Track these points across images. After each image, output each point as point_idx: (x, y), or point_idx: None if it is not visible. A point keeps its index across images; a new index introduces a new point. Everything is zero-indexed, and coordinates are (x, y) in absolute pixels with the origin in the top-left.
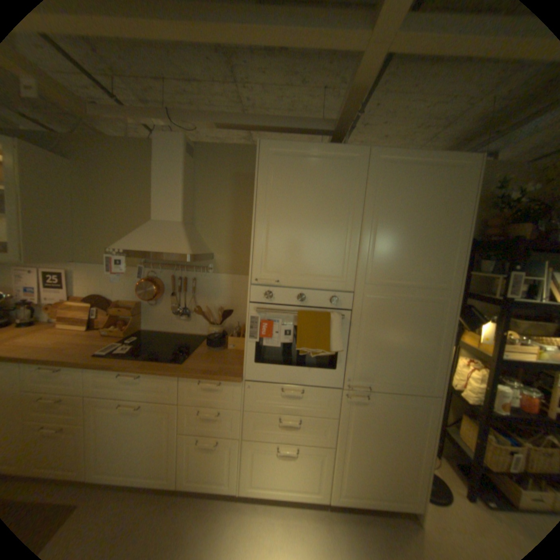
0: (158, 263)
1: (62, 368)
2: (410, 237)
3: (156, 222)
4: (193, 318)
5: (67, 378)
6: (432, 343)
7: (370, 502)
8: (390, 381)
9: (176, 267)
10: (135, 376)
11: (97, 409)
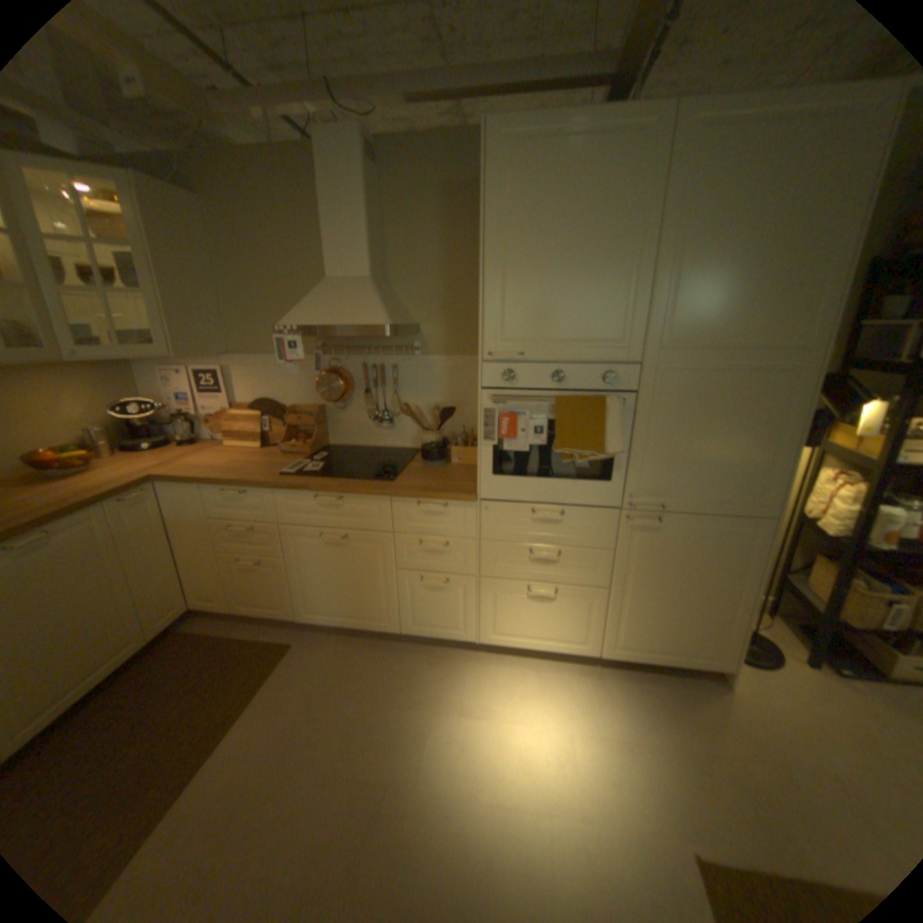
0: (342, 347)
1: (247, 489)
2: (742, 262)
3: (334, 280)
4: (398, 425)
5: (256, 502)
6: (767, 438)
7: (658, 657)
8: (695, 496)
9: (367, 350)
10: (336, 497)
11: (295, 539)
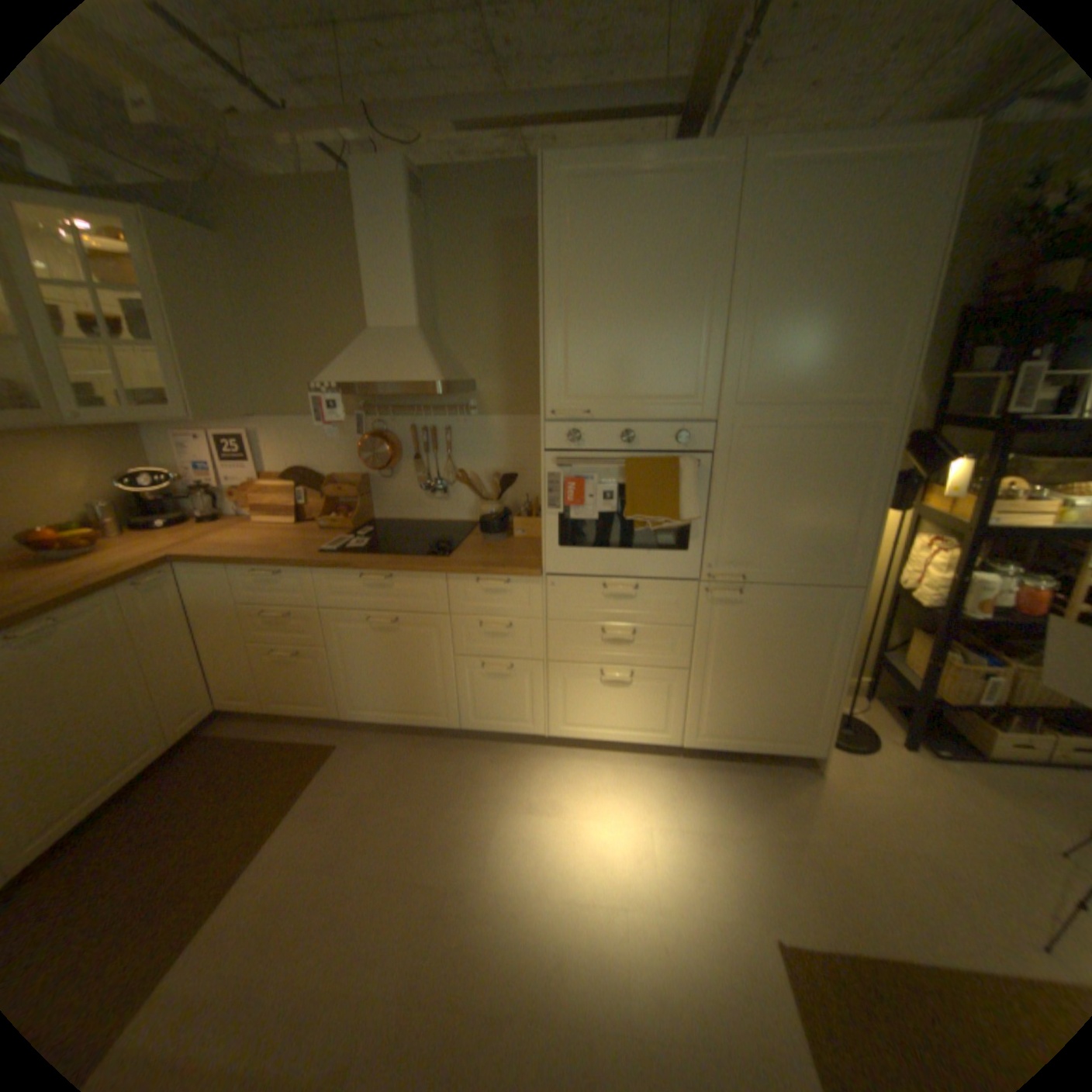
0: (387, 407)
1: (282, 569)
2: (818, 312)
3: (377, 331)
4: (453, 495)
5: (292, 583)
6: (850, 500)
7: (743, 743)
8: (777, 565)
9: (416, 410)
10: (384, 575)
11: (339, 625)
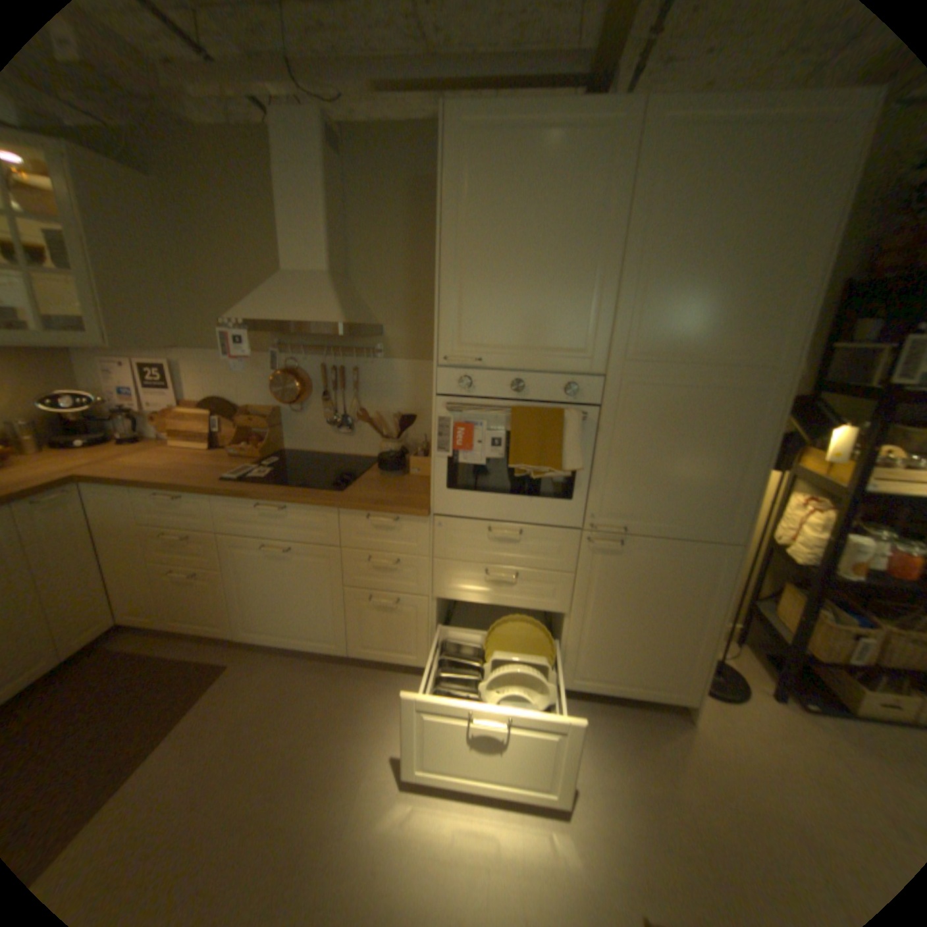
0: (300, 345)
1: (182, 494)
2: (712, 272)
3: (289, 273)
4: (359, 431)
5: (192, 508)
6: (734, 460)
7: (618, 688)
8: (660, 519)
9: (327, 349)
10: (279, 506)
11: (235, 550)
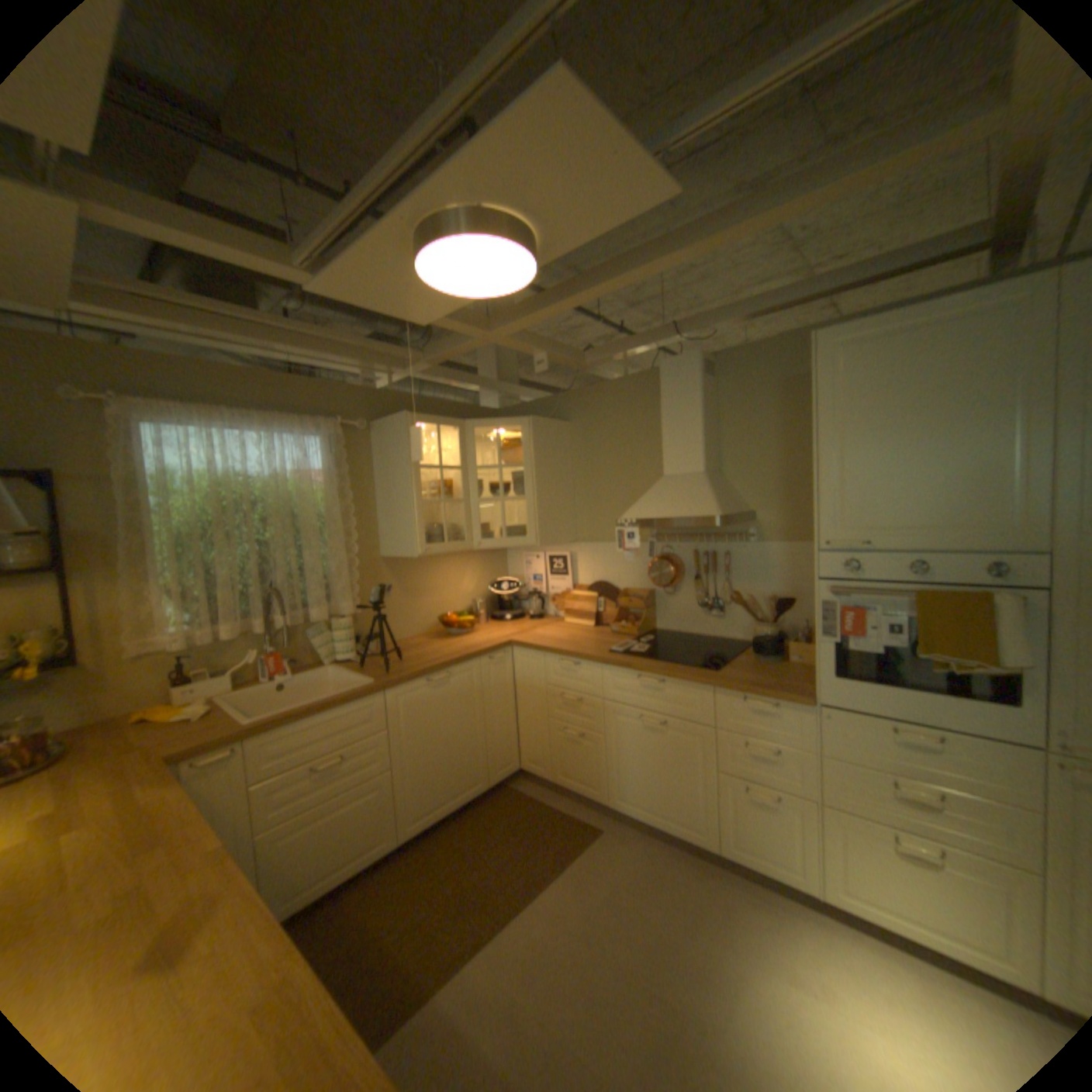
0: (674, 534)
1: (581, 661)
2: None
3: (670, 477)
4: (730, 614)
5: (587, 674)
6: None
7: None
8: None
9: (699, 537)
10: (659, 680)
11: (618, 717)
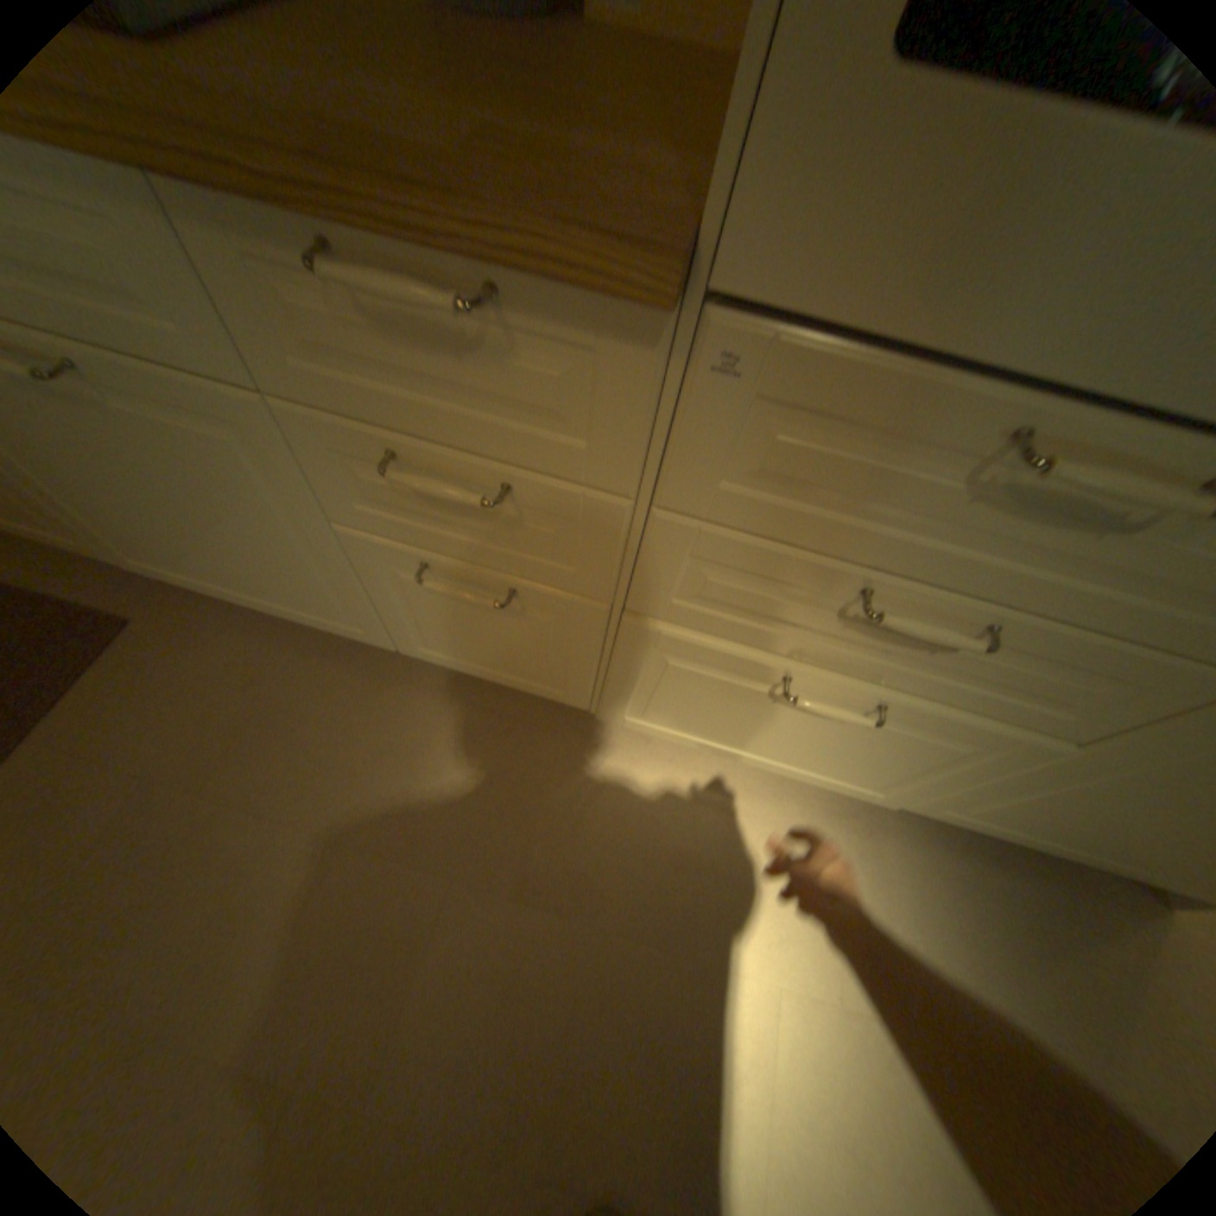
0: None
1: None
2: None
3: None
4: None
5: None
6: None
7: (1056, 844)
8: None
9: None
10: None
11: None
